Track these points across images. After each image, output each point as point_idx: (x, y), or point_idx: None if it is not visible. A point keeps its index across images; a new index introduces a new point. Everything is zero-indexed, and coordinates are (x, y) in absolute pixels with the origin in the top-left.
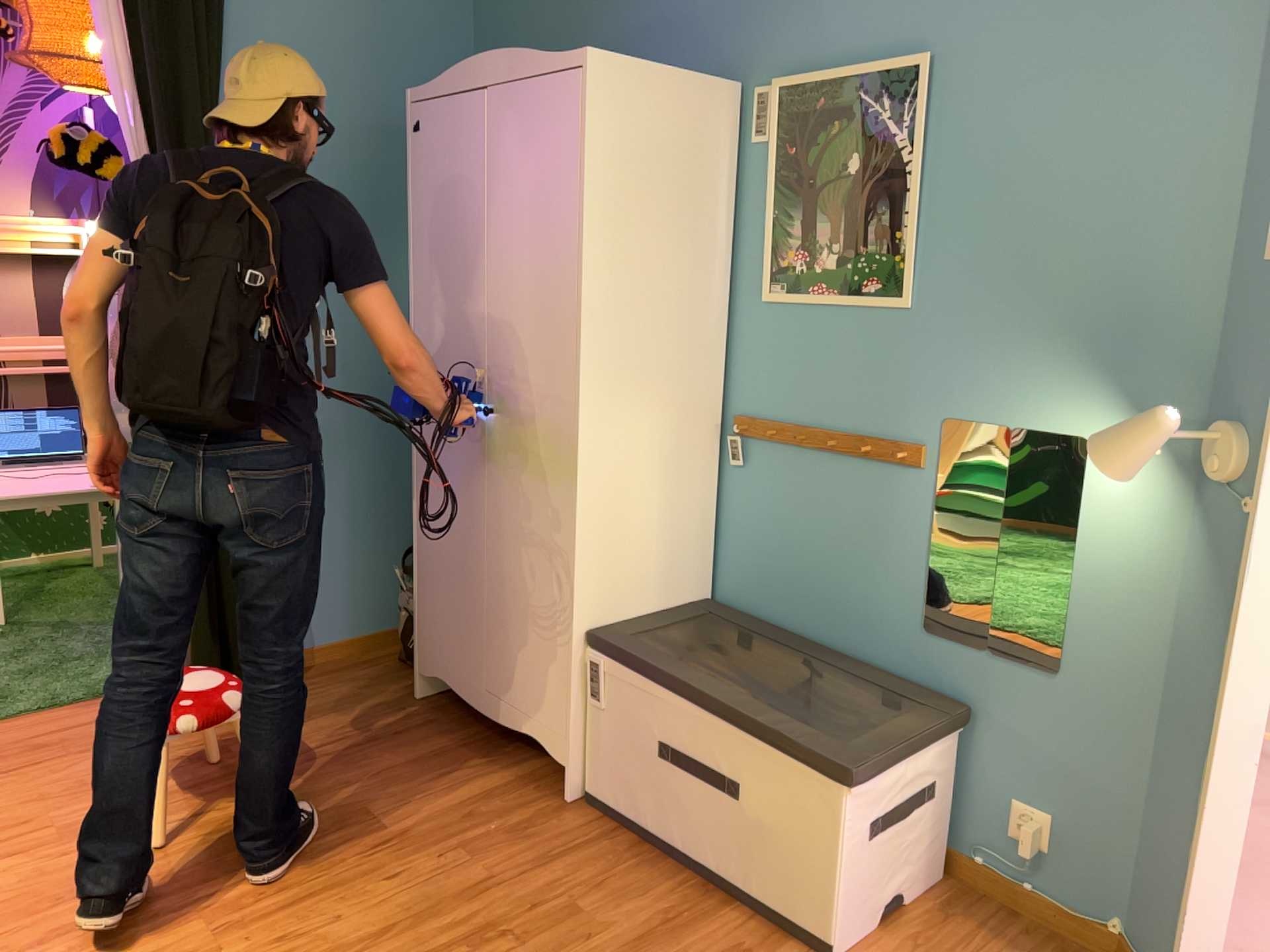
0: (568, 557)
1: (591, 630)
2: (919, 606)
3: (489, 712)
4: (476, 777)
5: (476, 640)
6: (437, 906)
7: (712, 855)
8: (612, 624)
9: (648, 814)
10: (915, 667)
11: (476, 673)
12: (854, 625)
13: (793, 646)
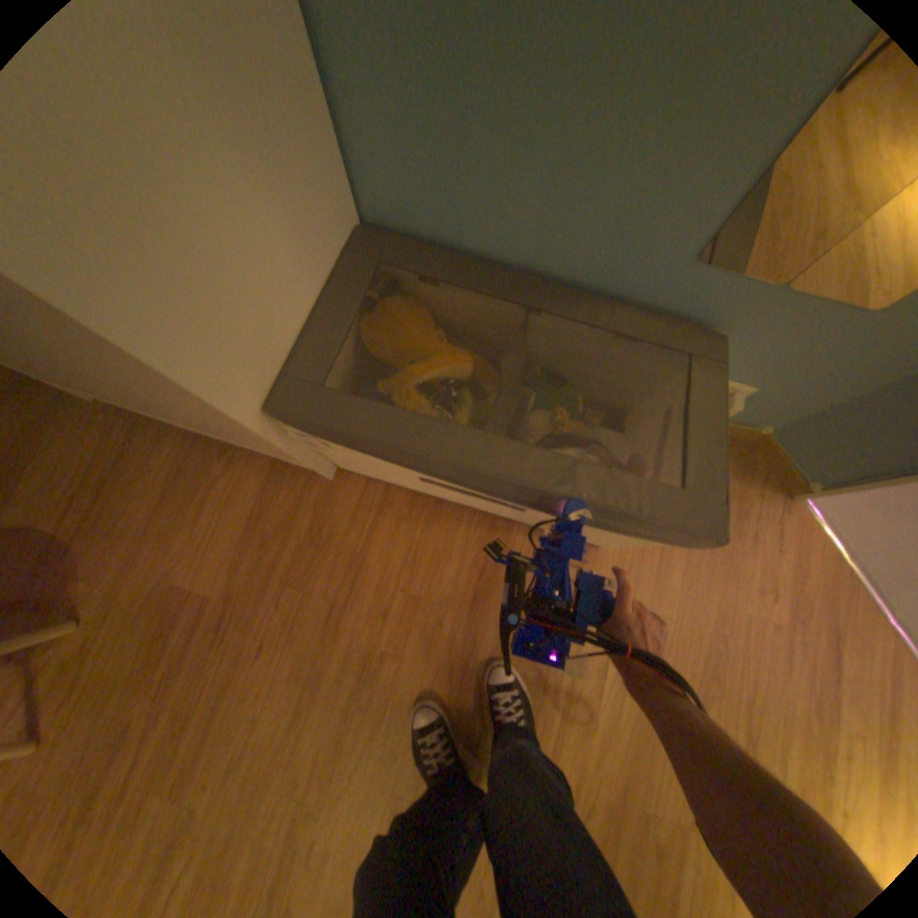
0: (171, 390)
1: (271, 404)
2: (712, 232)
3: (193, 431)
4: (234, 489)
5: (109, 396)
6: (315, 662)
7: (489, 508)
8: (287, 370)
9: (415, 484)
10: (668, 294)
11: (144, 412)
12: (588, 250)
13: (513, 298)
